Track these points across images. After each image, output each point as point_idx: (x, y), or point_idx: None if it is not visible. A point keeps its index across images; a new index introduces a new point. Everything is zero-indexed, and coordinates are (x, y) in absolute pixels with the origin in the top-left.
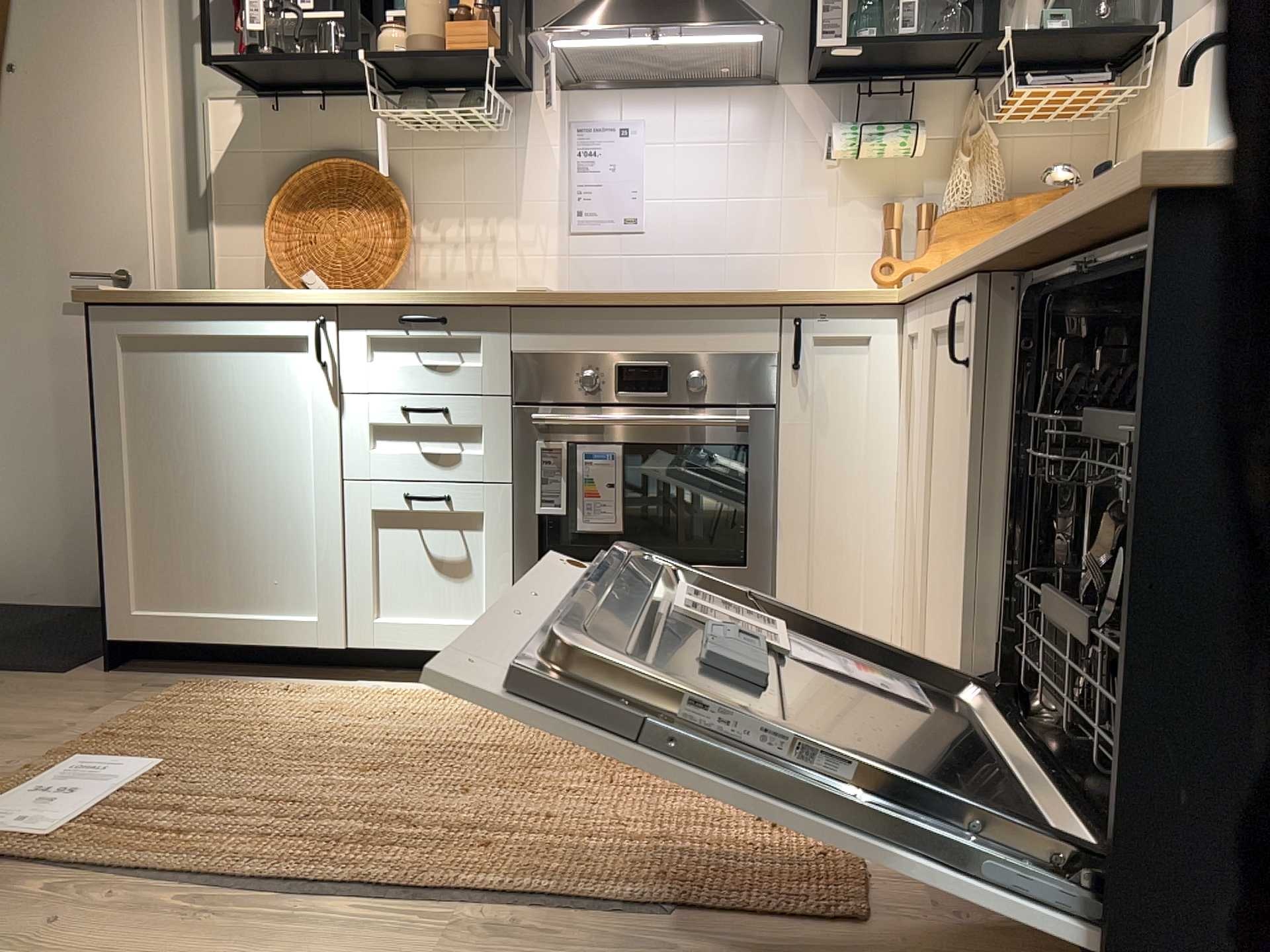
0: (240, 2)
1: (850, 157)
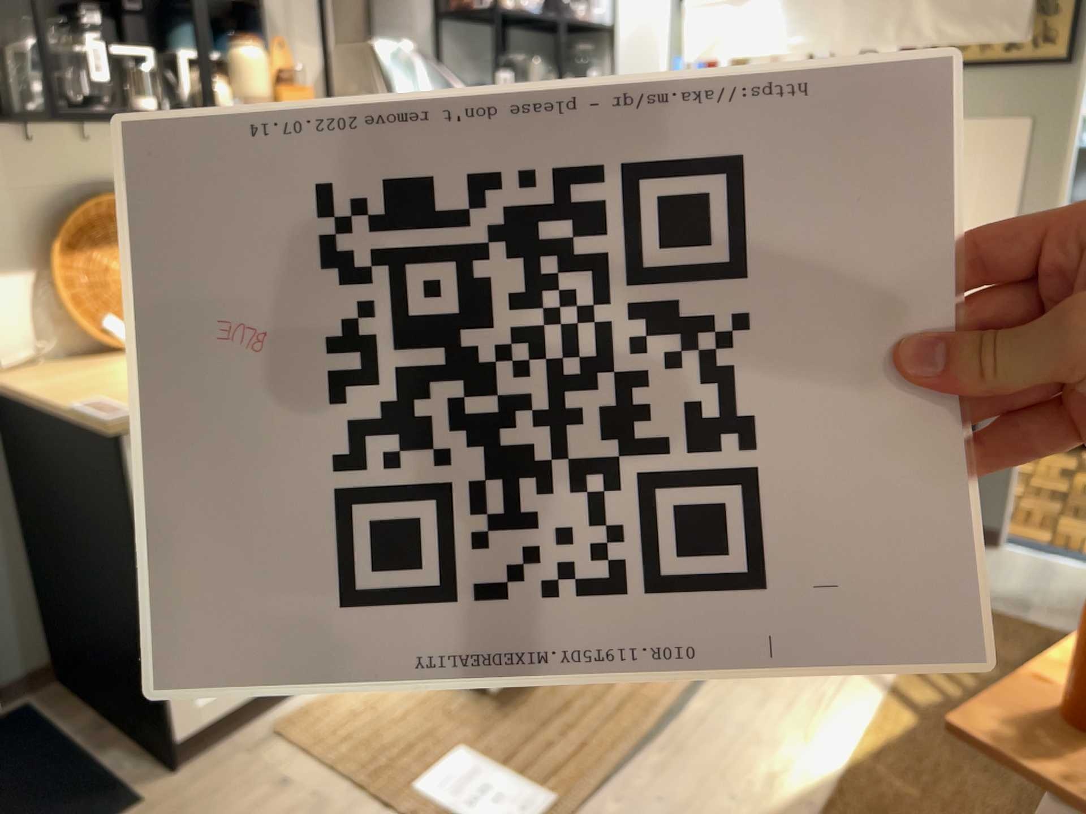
0: None
1: None
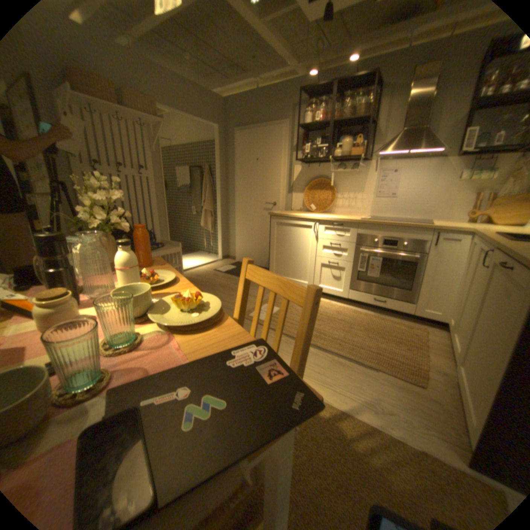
0: (303, 141)
1: (468, 179)
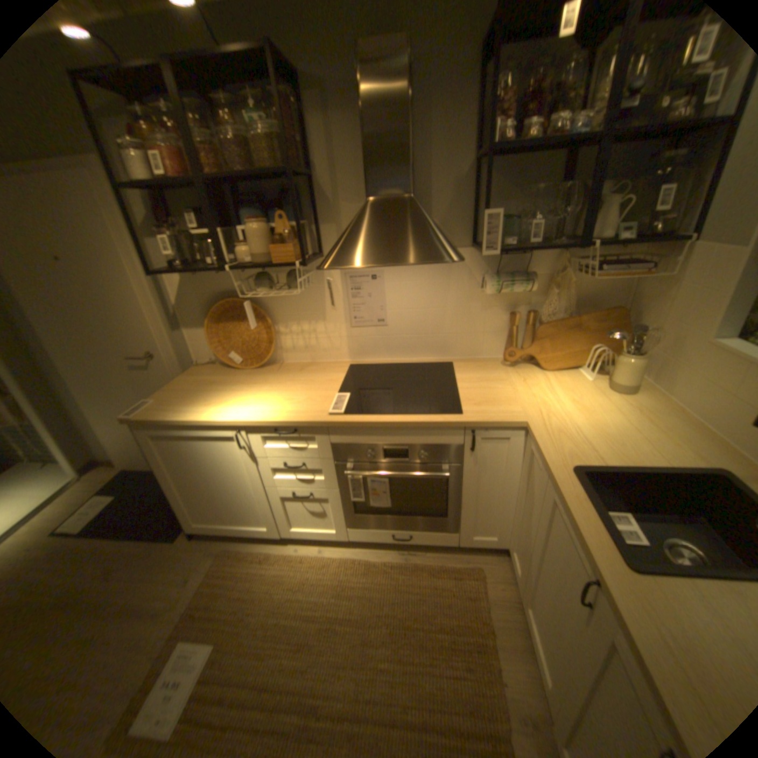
0: (157, 213)
1: (495, 293)
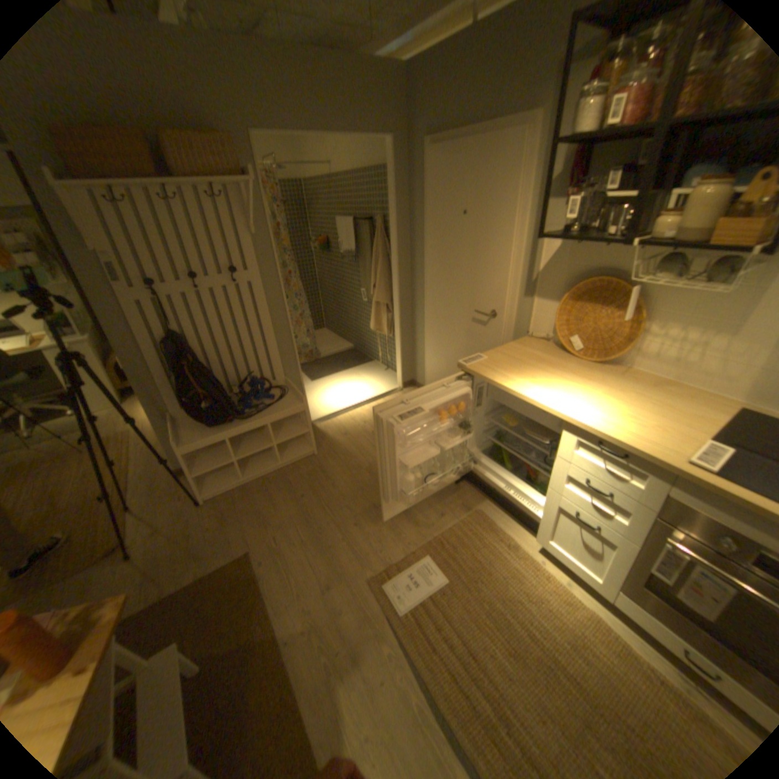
0: (576, 170)
1: None
